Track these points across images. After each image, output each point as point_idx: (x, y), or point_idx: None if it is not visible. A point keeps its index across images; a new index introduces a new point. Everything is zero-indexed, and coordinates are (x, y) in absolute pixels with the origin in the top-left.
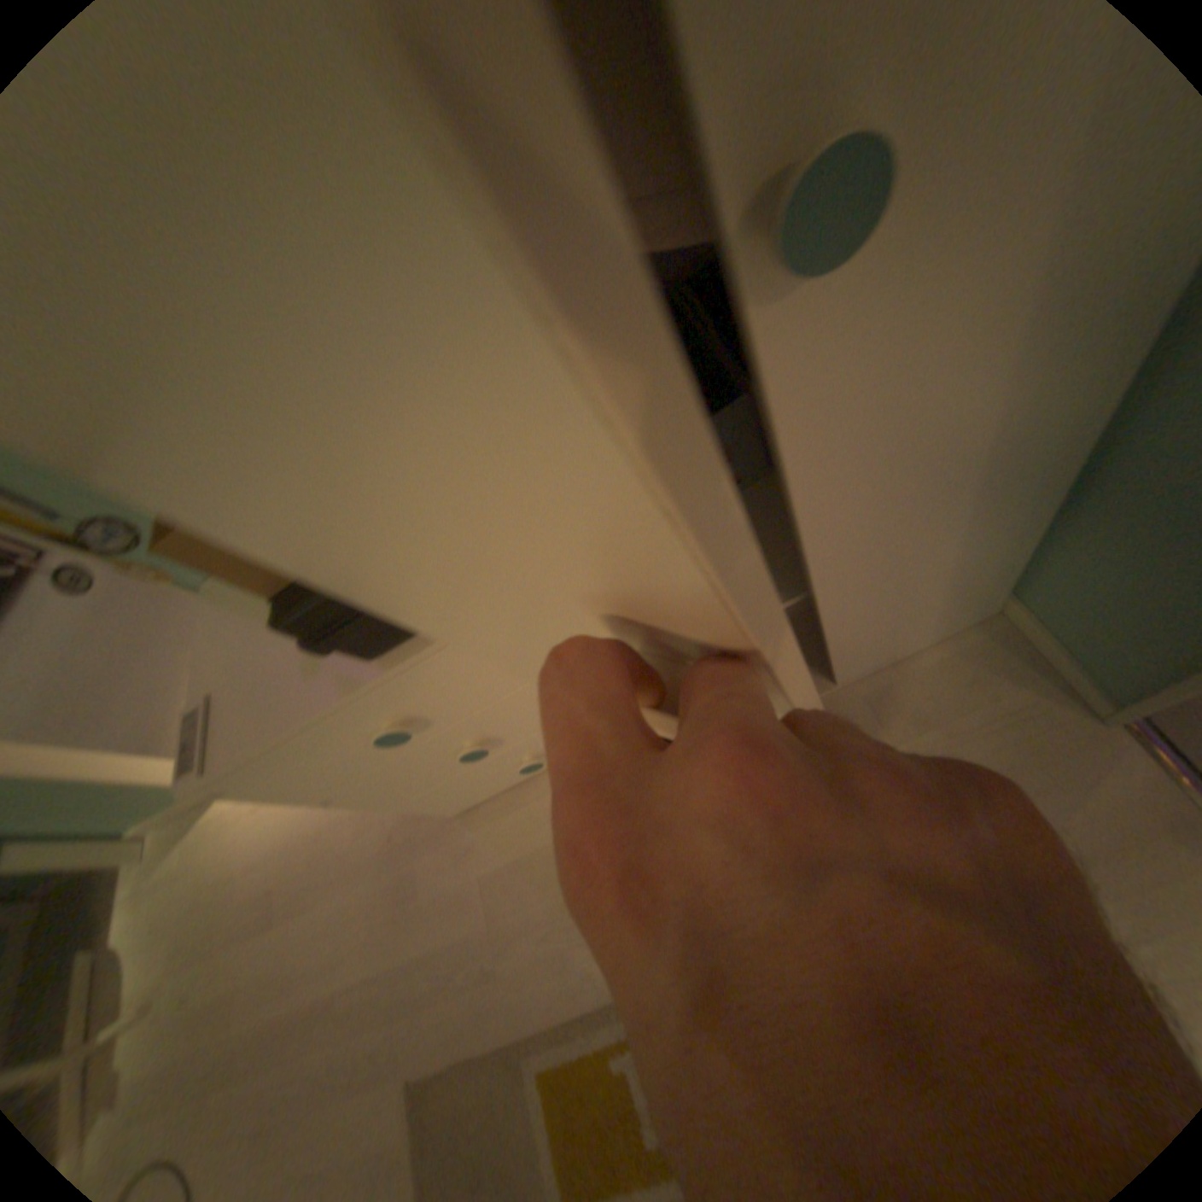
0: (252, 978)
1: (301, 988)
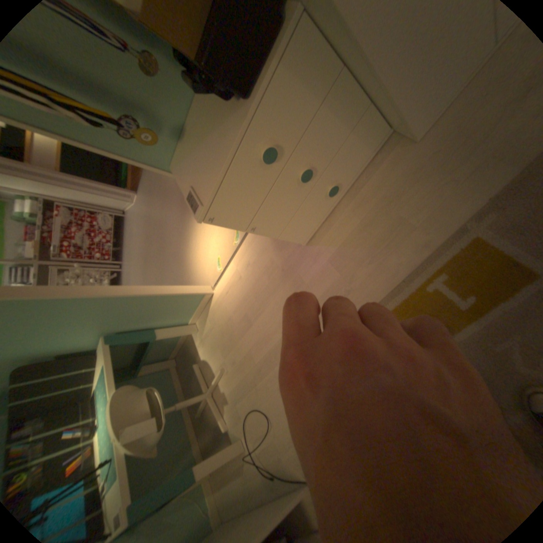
0: (252, 341)
1: (272, 334)
